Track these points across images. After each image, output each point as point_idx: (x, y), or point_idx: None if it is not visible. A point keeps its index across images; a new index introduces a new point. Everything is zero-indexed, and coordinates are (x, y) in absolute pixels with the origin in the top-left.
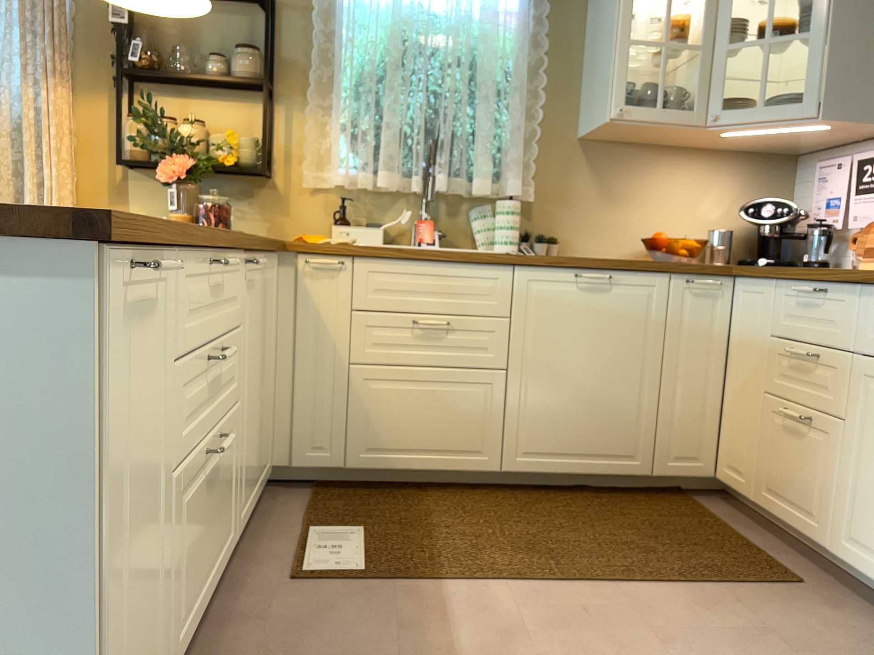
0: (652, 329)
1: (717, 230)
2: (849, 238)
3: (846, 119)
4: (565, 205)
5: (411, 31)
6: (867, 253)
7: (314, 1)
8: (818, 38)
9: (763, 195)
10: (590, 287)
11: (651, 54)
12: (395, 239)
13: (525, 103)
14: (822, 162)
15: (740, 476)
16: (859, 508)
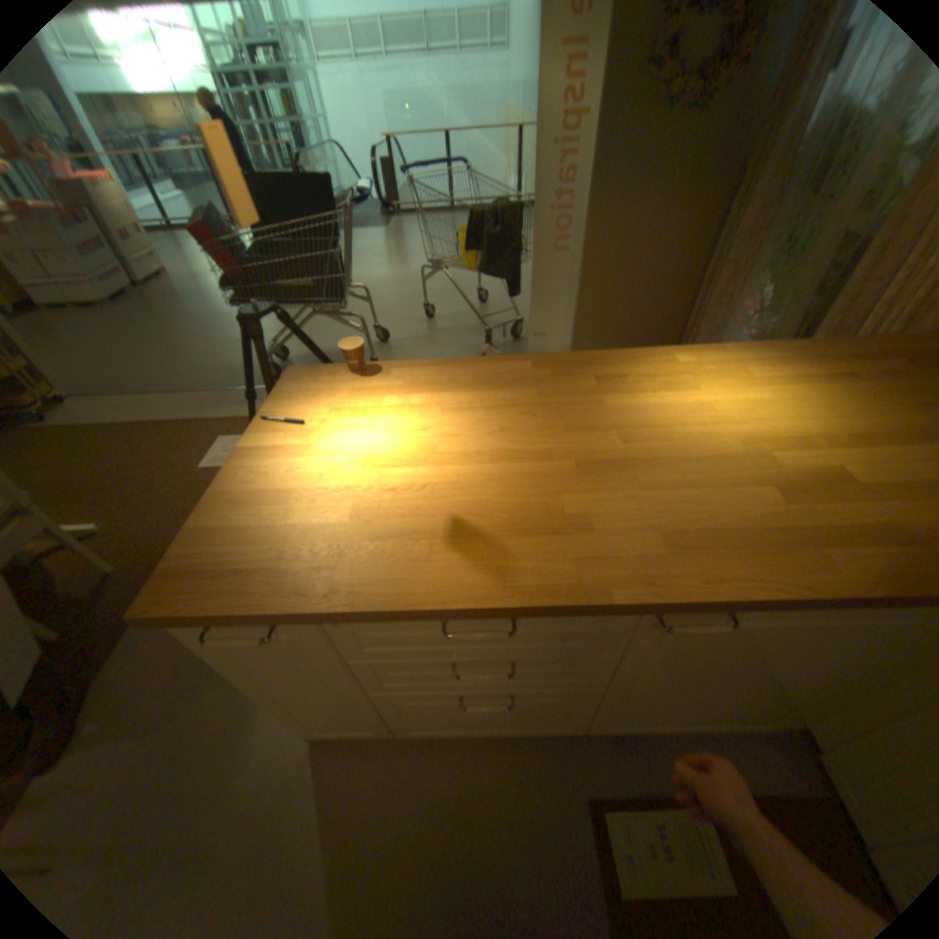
0: None
1: None
2: None
3: None
4: None
5: None
6: None
7: None
8: None
9: None
10: None
11: None
12: None
13: None
14: None
15: None
16: None
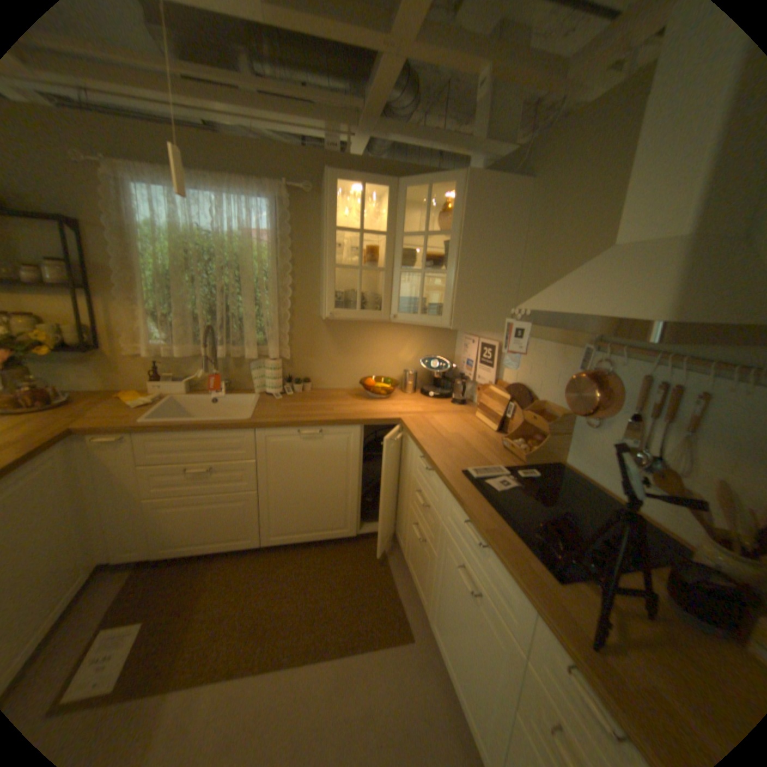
0: (351, 458)
1: (410, 368)
2: (477, 384)
3: (467, 329)
4: (314, 357)
5: (190, 244)
6: (479, 406)
7: (104, 223)
8: (450, 276)
9: (437, 347)
10: (307, 437)
11: (365, 261)
12: (199, 384)
13: (281, 294)
14: (465, 335)
15: (401, 541)
16: (439, 612)
